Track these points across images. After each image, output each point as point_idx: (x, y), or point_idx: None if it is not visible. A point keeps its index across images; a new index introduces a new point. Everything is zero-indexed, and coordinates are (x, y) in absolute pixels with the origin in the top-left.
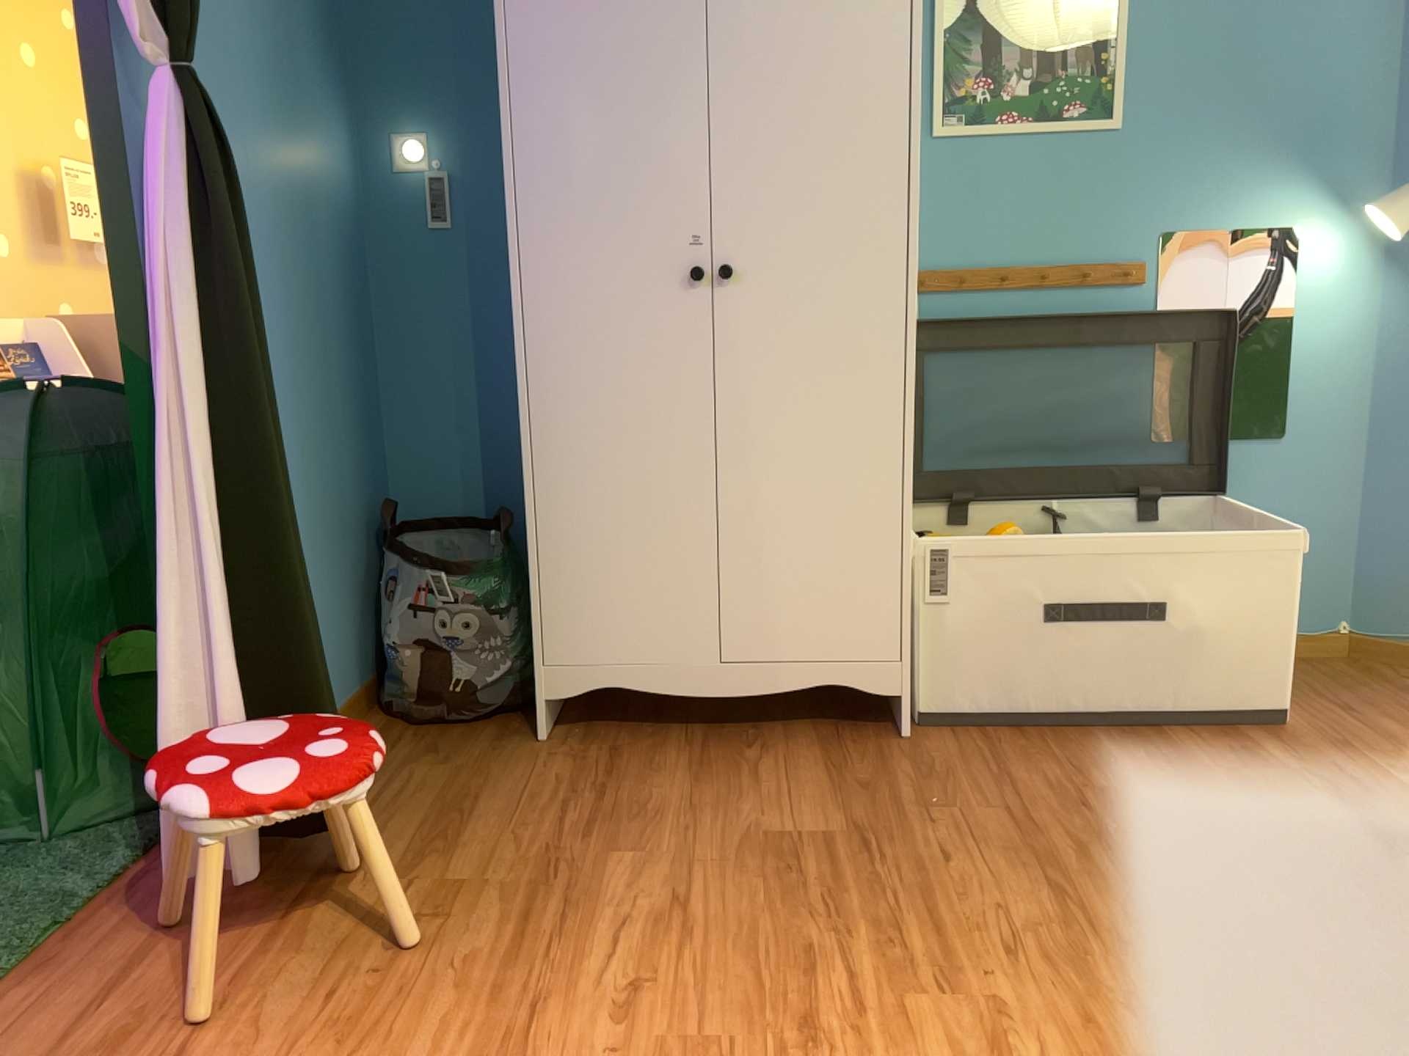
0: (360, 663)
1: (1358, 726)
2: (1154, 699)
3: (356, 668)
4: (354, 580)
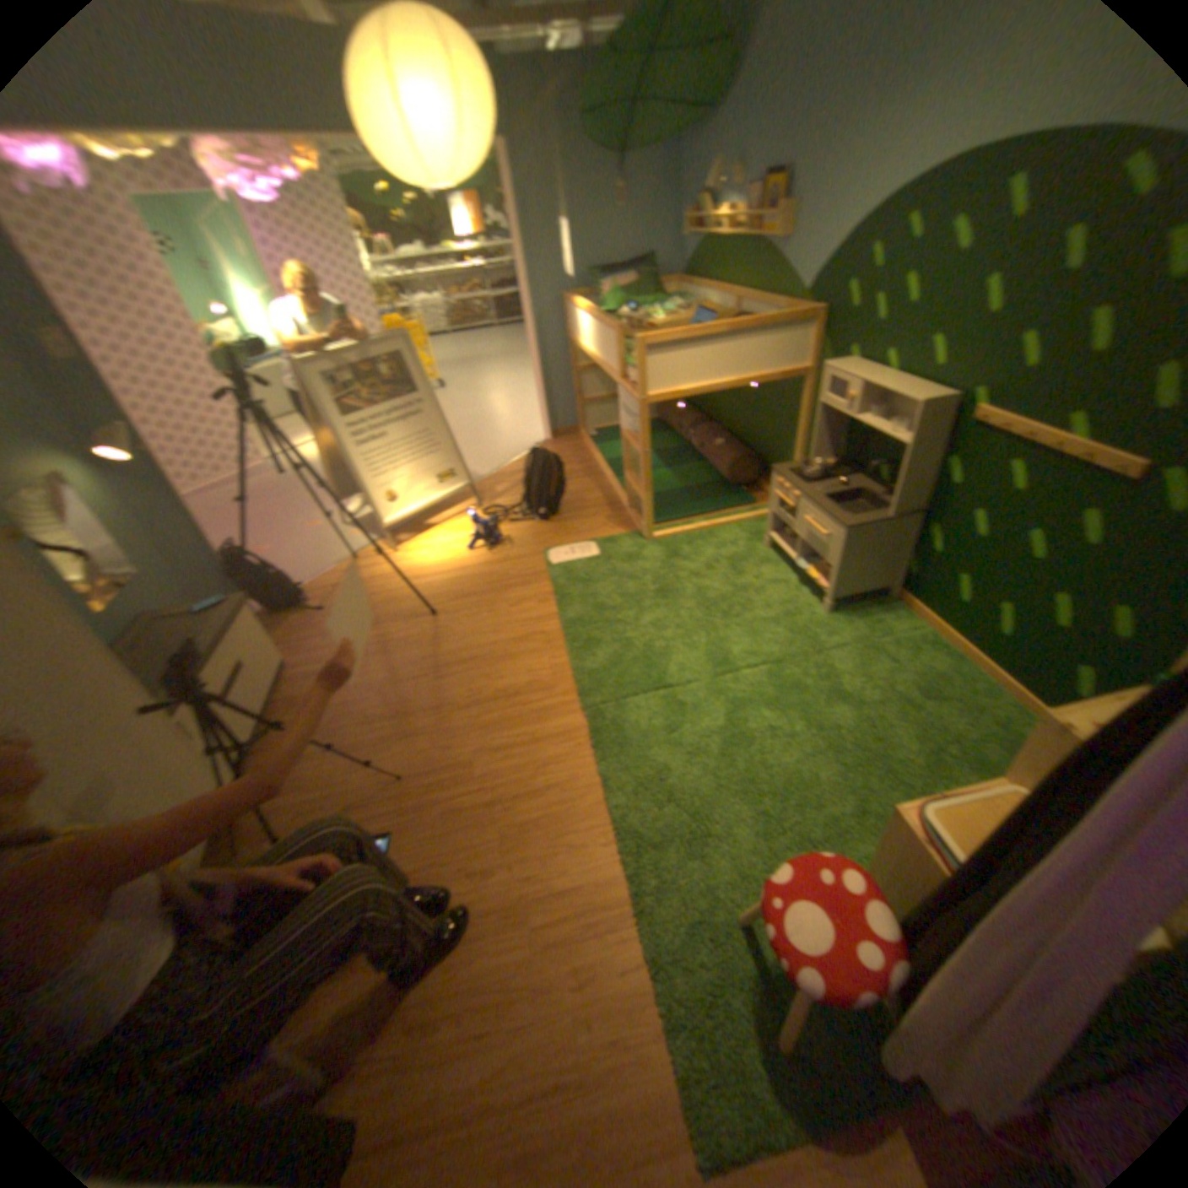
0: None
1: (290, 646)
2: (259, 696)
3: None
4: None
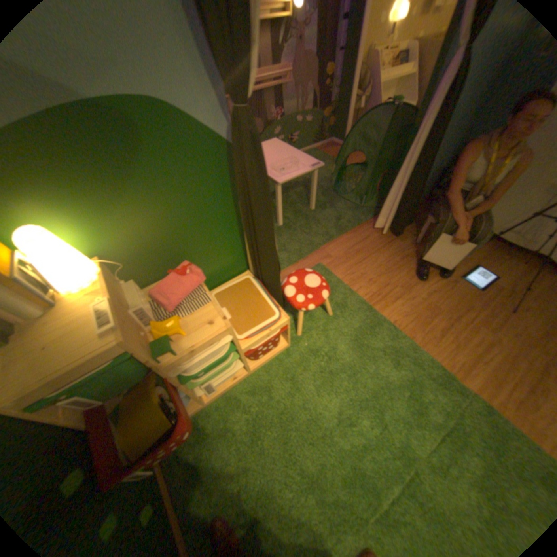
0: (430, 190)
1: None
2: None
3: (428, 191)
4: (439, 171)
